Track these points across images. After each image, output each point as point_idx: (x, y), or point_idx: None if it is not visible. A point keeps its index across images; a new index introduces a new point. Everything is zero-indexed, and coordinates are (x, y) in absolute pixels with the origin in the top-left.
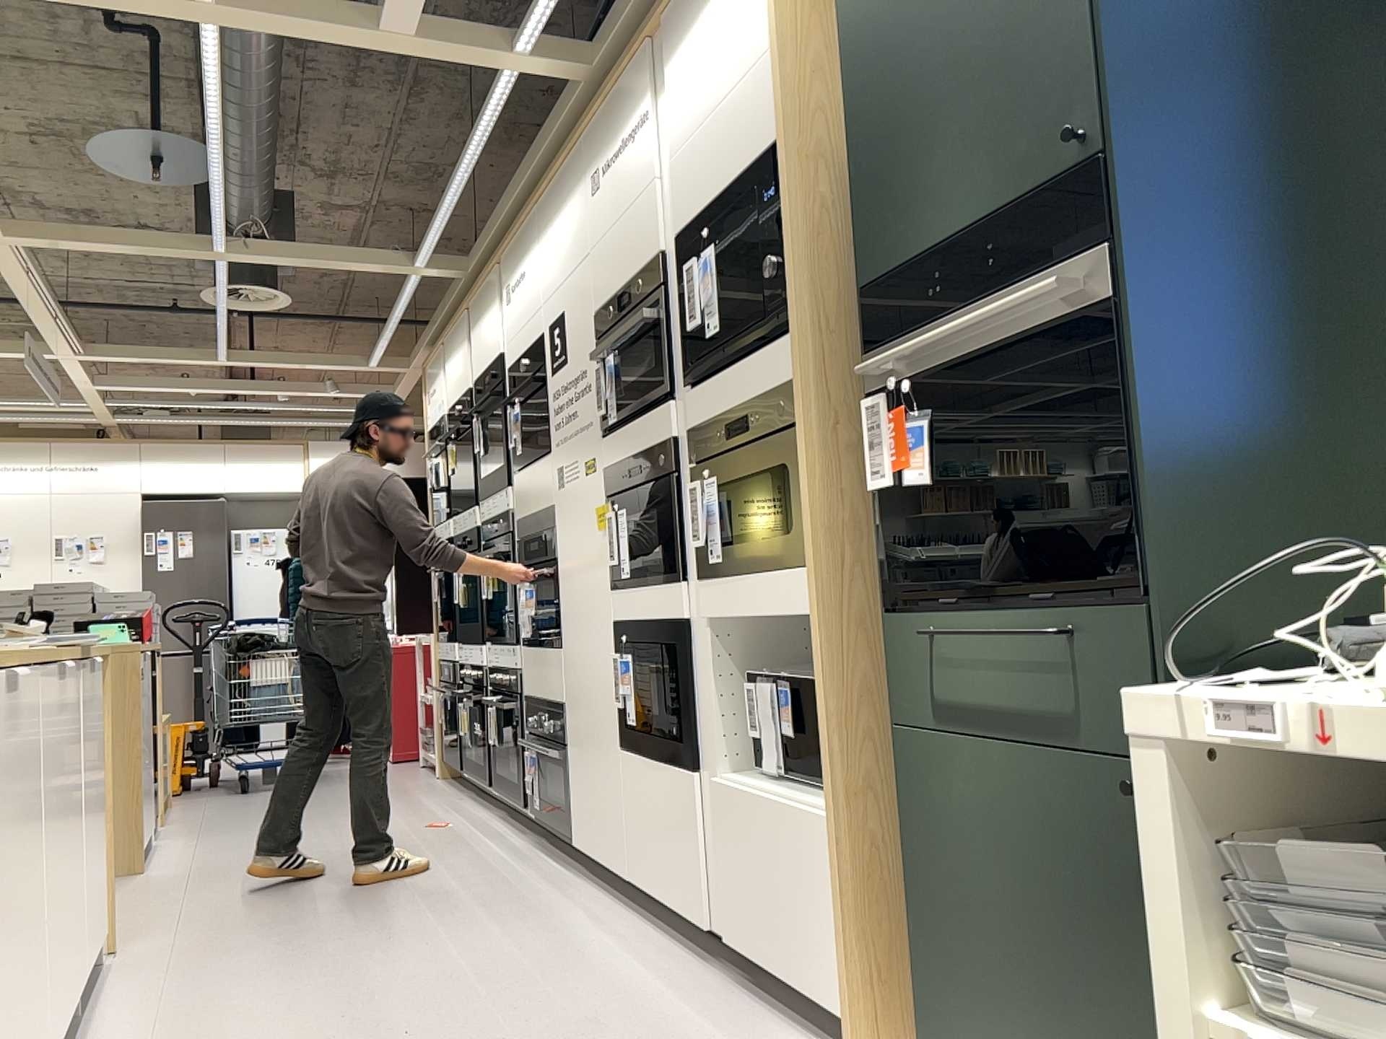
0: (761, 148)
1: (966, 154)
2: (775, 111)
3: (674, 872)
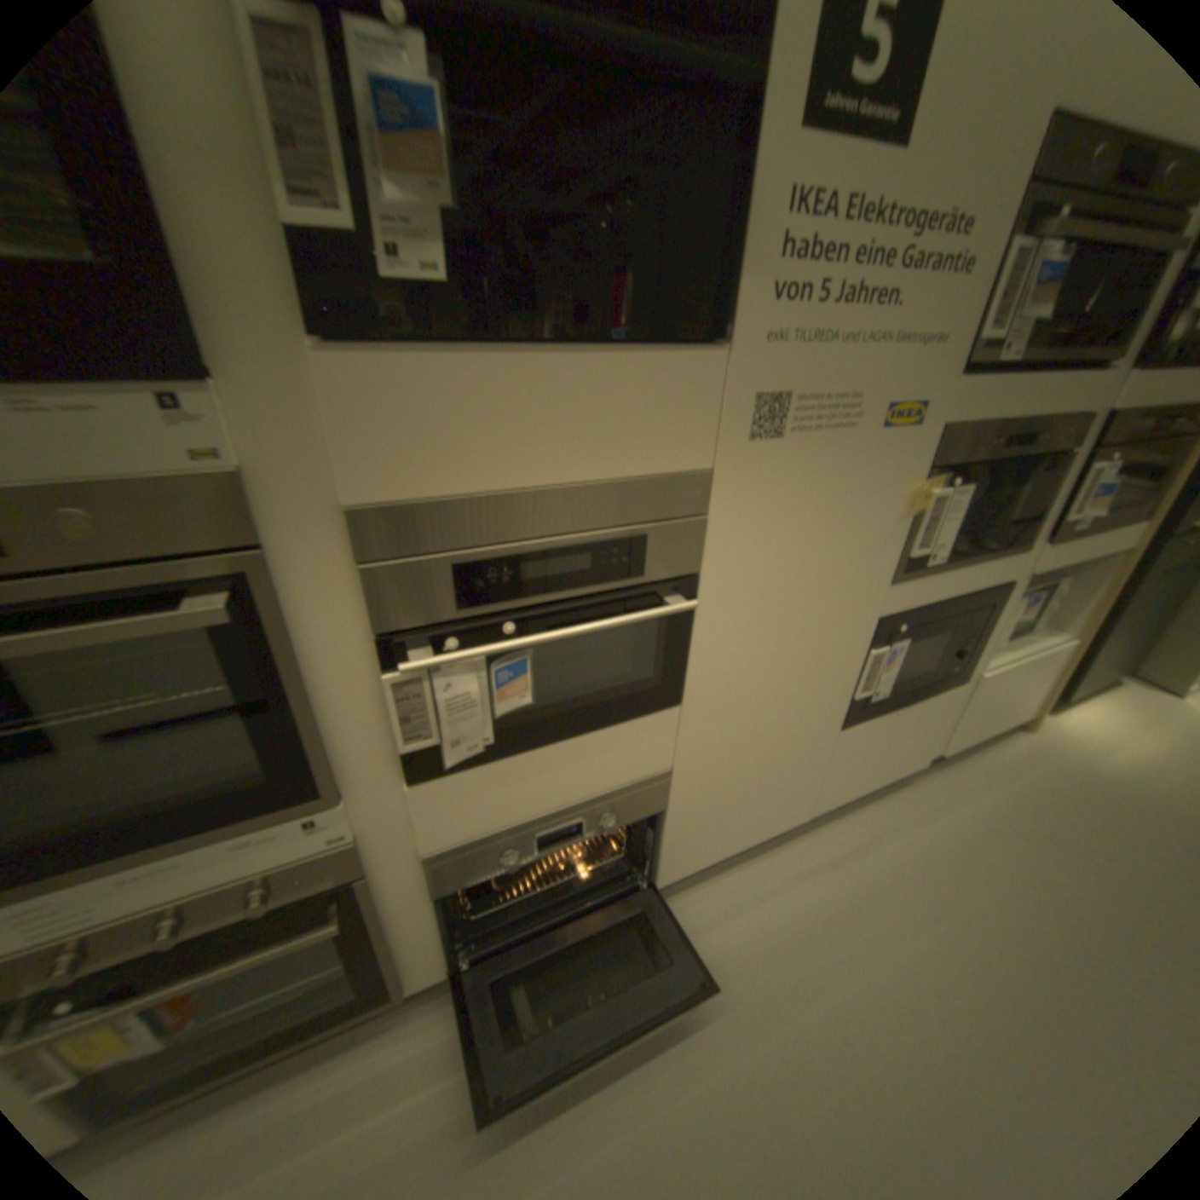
0: None
1: None
2: None
3: (899, 763)
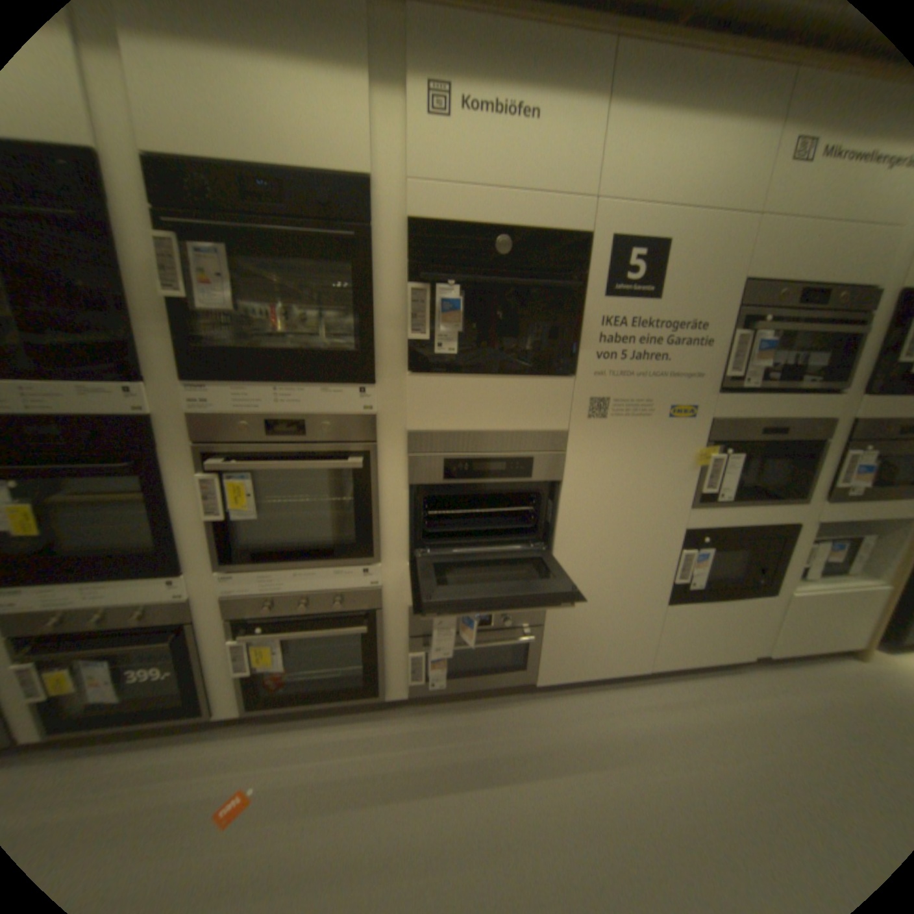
0: None
1: None
2: None
3: (726, 649)
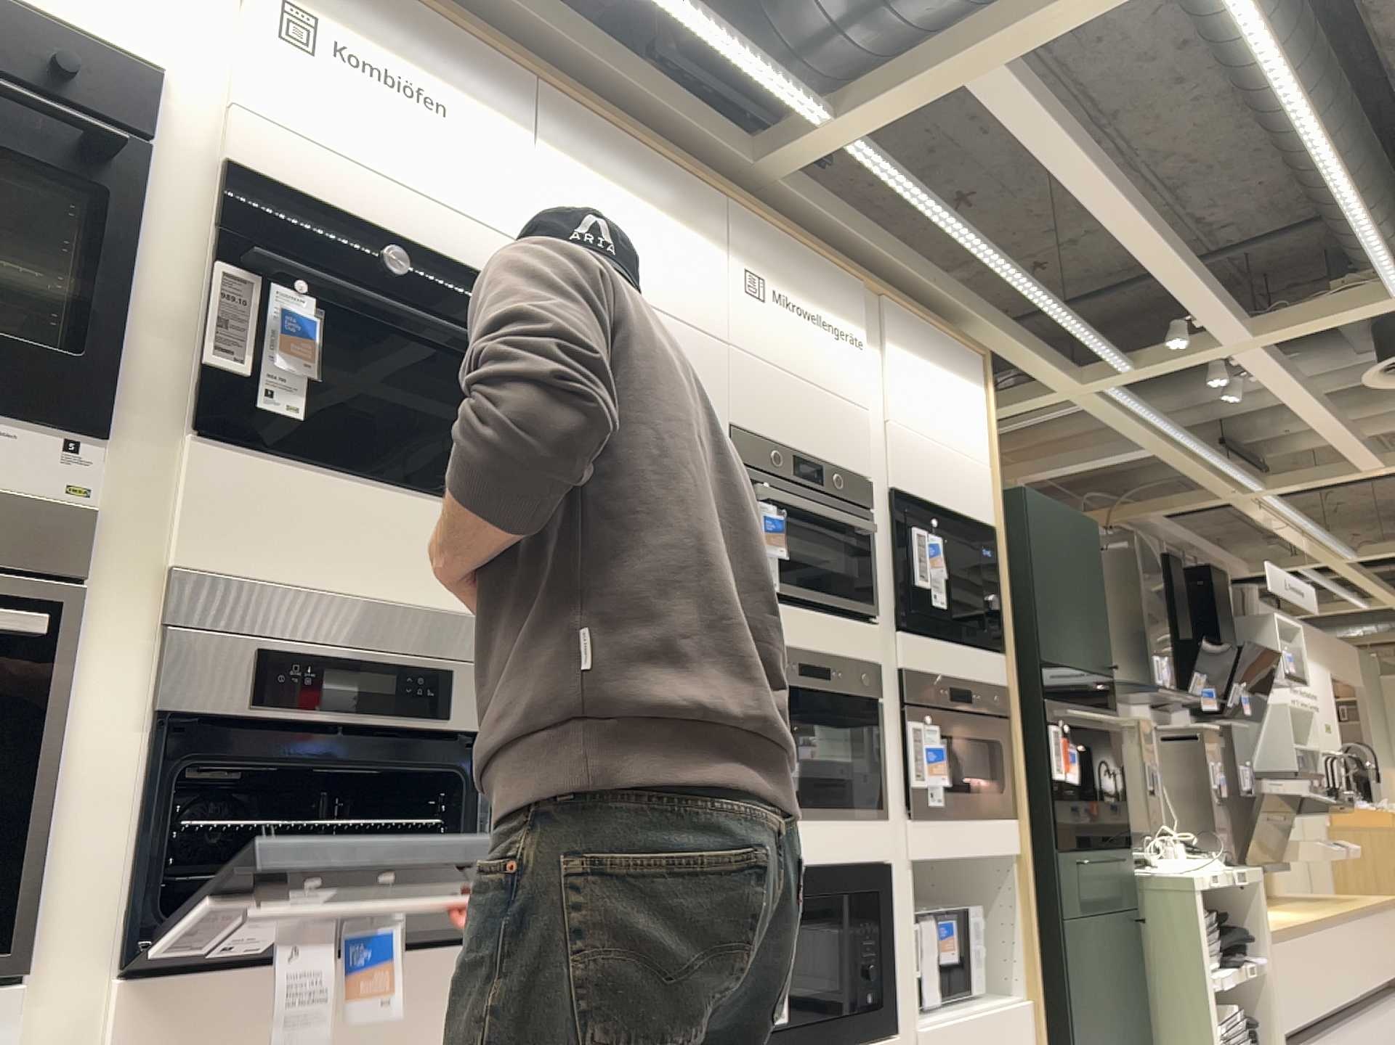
0: (978, 514)
1: (1075, 634)
2: (988, 504)
3: None
